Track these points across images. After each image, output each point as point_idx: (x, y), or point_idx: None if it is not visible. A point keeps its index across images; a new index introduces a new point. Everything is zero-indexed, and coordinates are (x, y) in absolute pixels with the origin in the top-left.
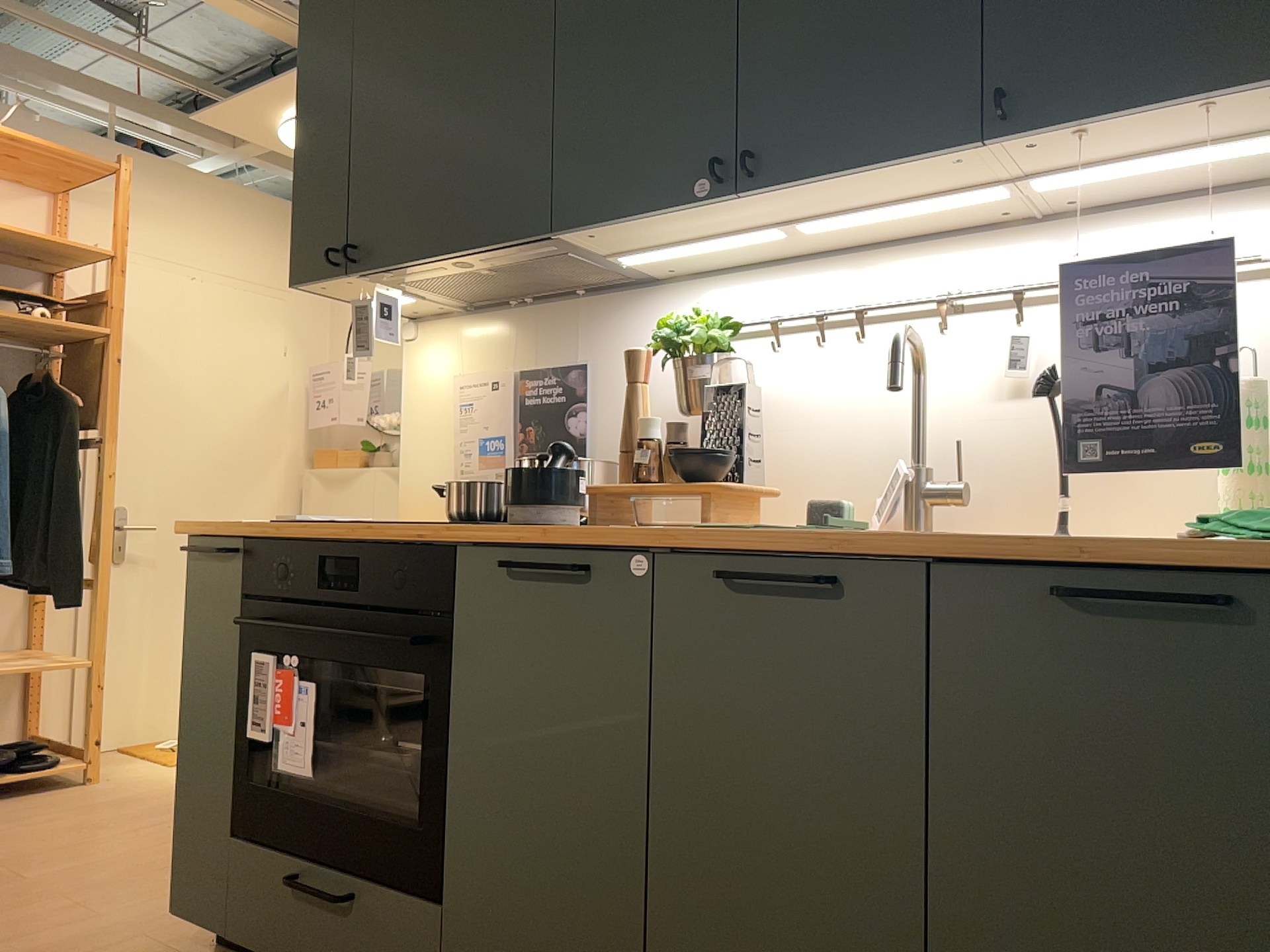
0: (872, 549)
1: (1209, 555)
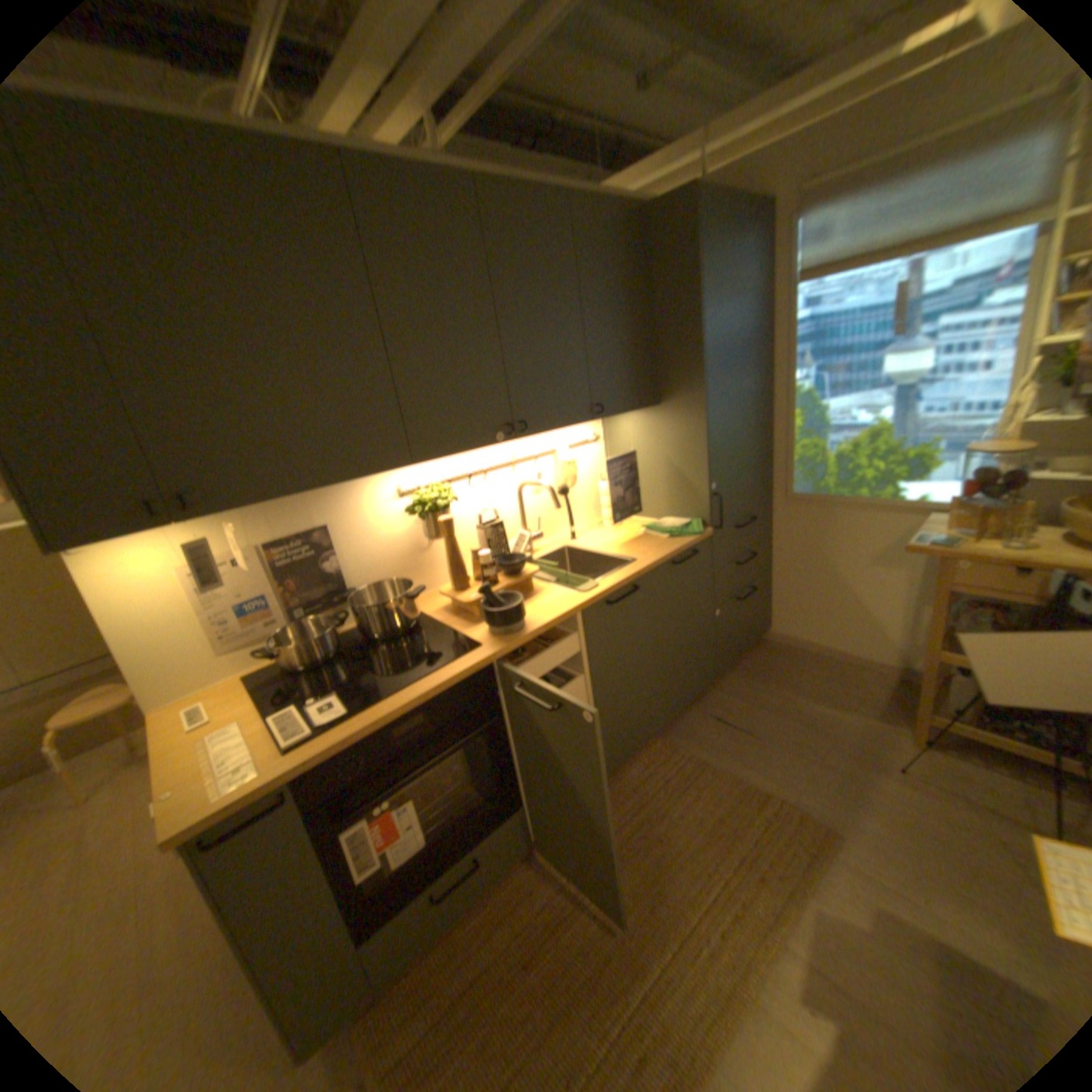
0: (642, 572)
1: (693, 543)
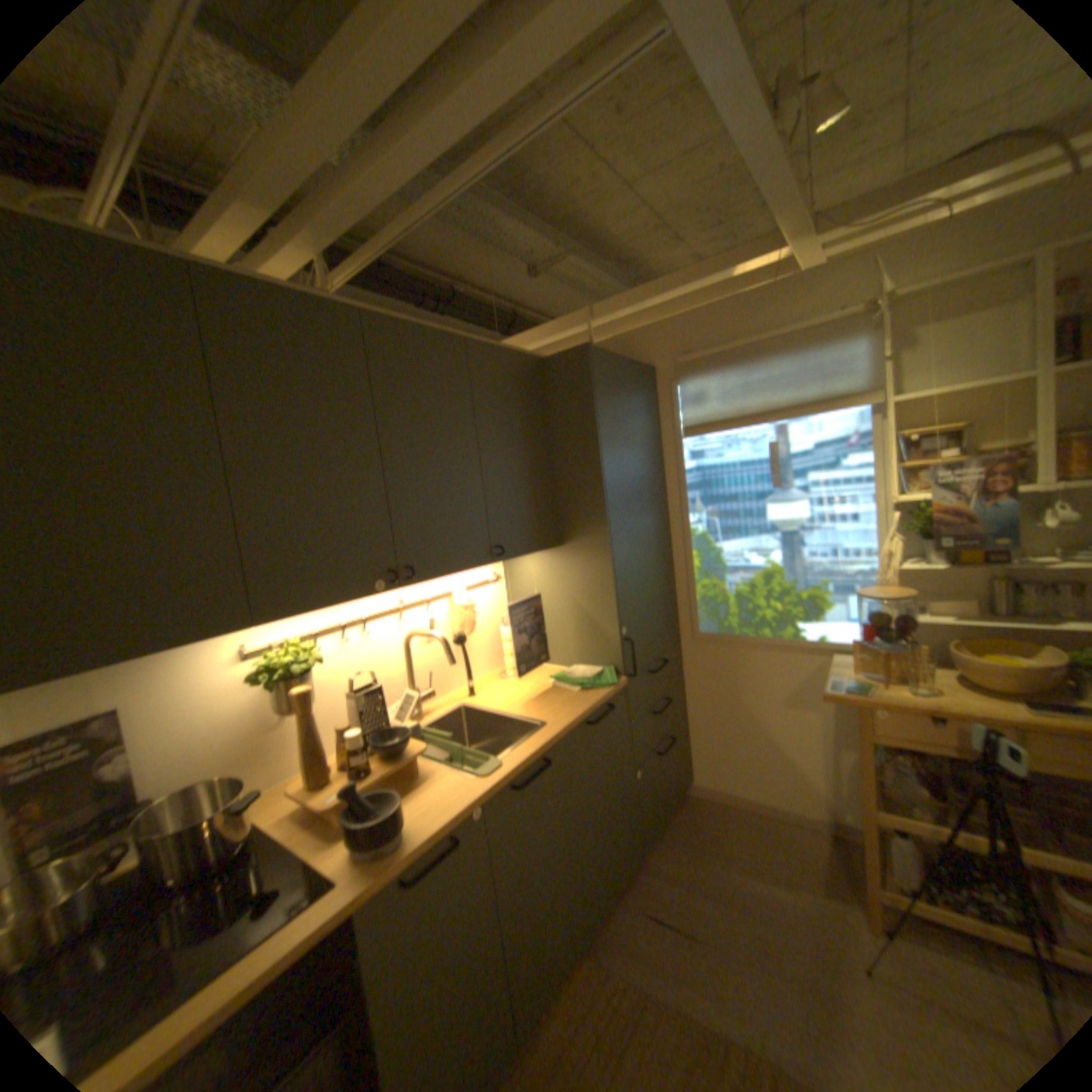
0: (554, 742)
1: (608, 698)
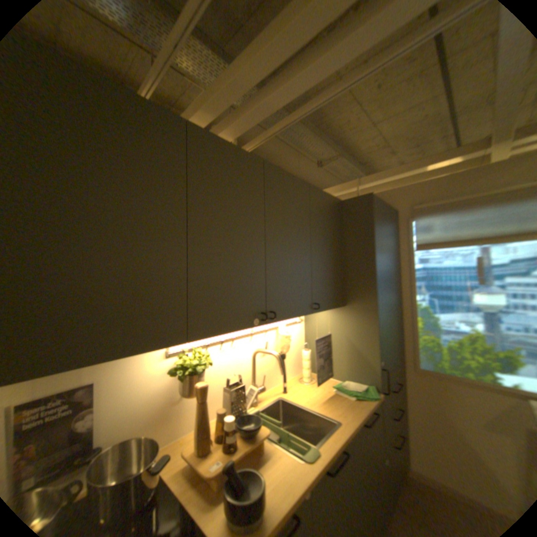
0: (351, 439)
1: (376, 408)
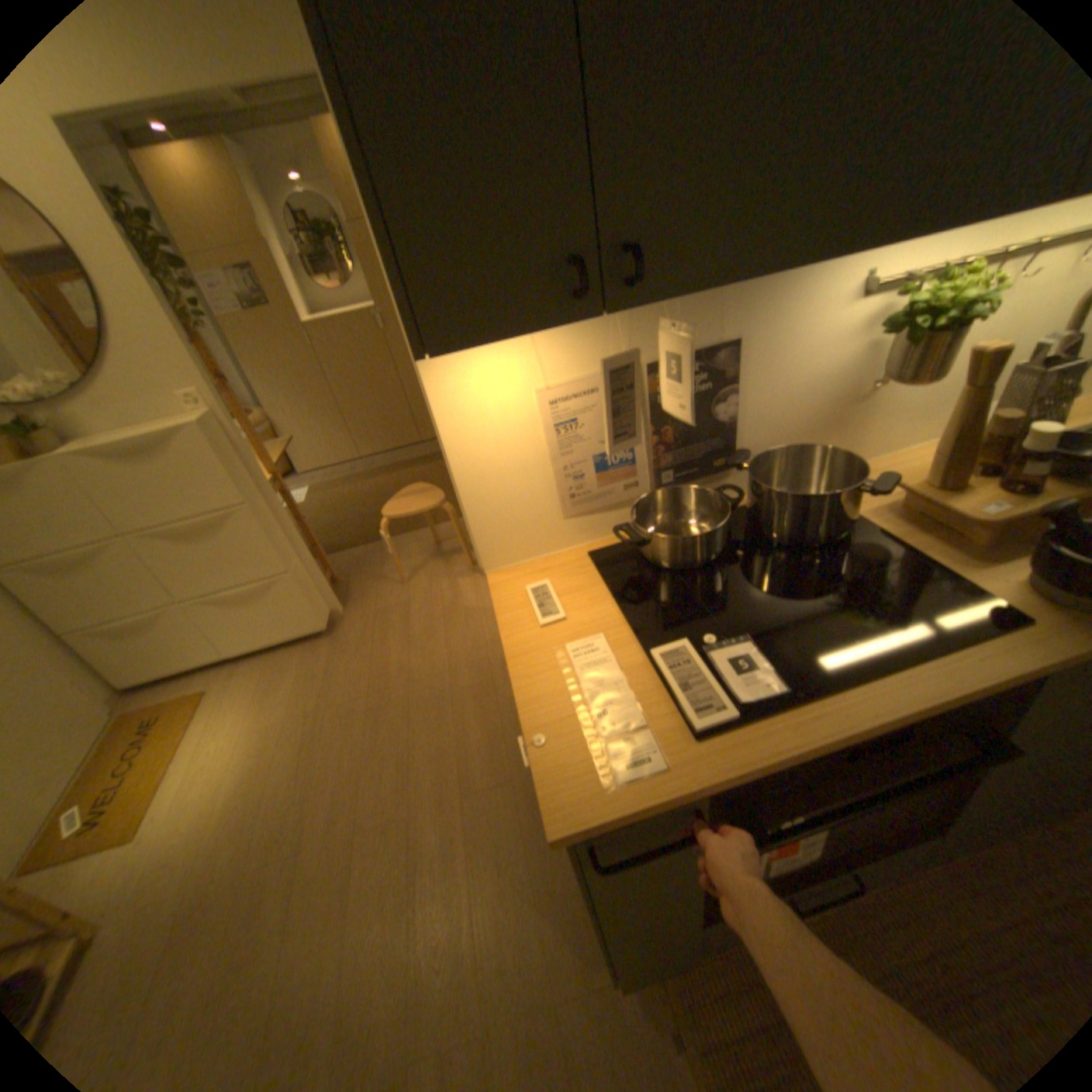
0: None
1: None
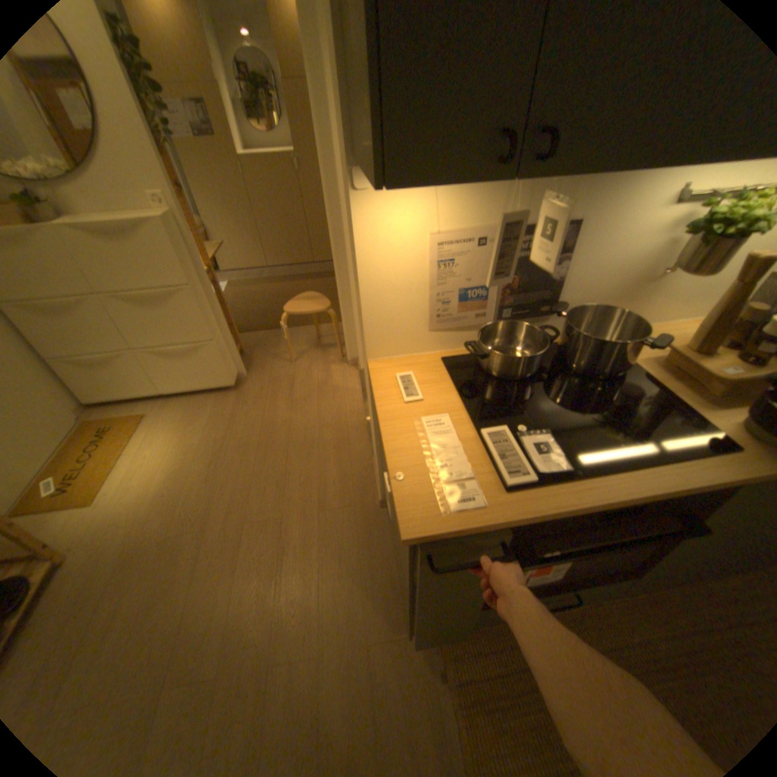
0: None
1: None
